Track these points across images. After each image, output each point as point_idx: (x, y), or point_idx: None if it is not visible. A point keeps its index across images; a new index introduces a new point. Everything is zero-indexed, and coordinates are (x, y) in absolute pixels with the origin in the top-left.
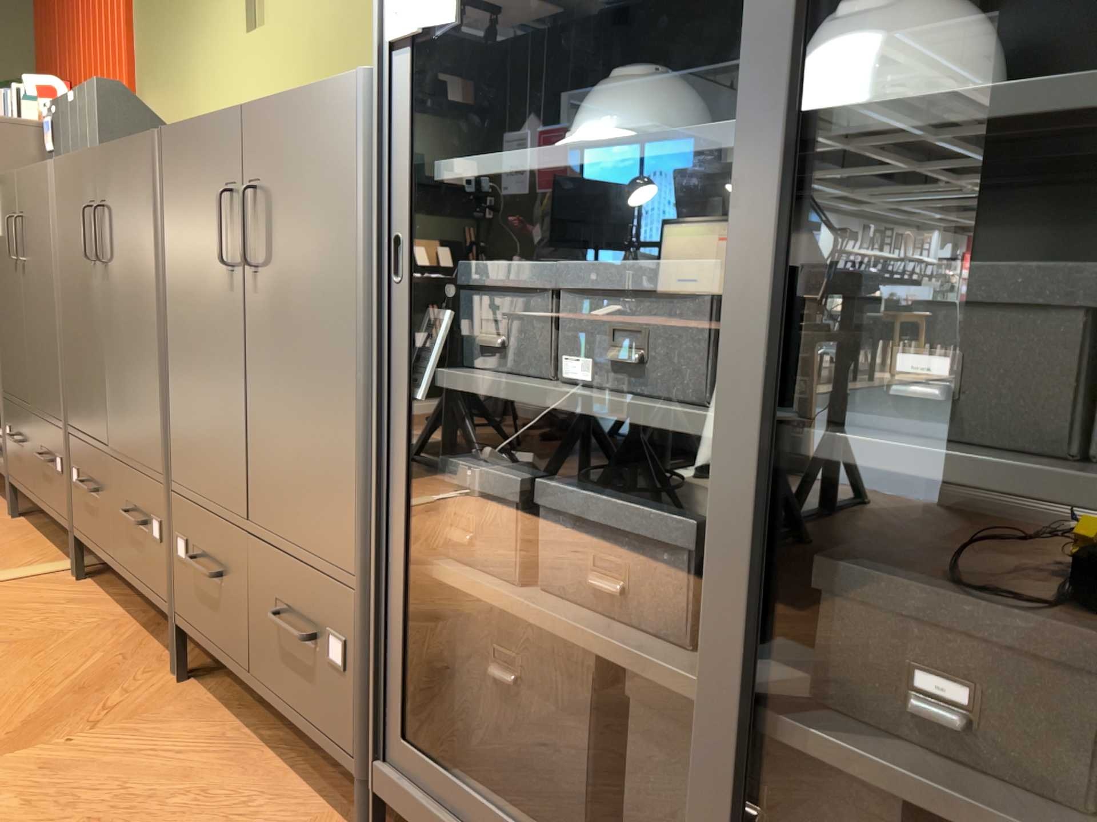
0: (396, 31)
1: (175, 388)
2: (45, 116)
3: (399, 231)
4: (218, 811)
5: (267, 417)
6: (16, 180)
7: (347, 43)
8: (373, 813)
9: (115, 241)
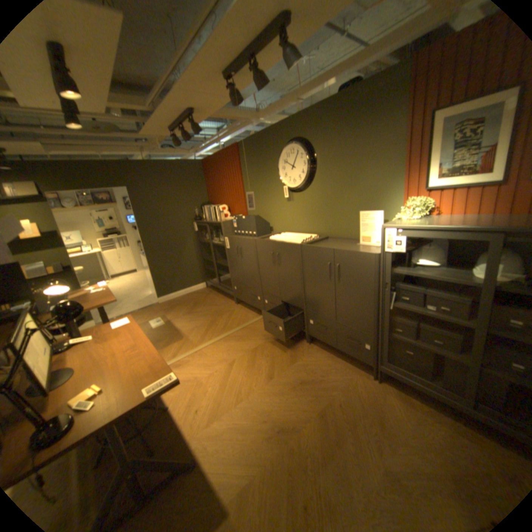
0: (387, 250)
1: (308, 293)
2: (232, 218)
3: (387, 282)
4: (340, 371)
5: (343, 304)
6: (237, 238)
7: (323, 210)
8: (379, 373)
9: (283, 261)
